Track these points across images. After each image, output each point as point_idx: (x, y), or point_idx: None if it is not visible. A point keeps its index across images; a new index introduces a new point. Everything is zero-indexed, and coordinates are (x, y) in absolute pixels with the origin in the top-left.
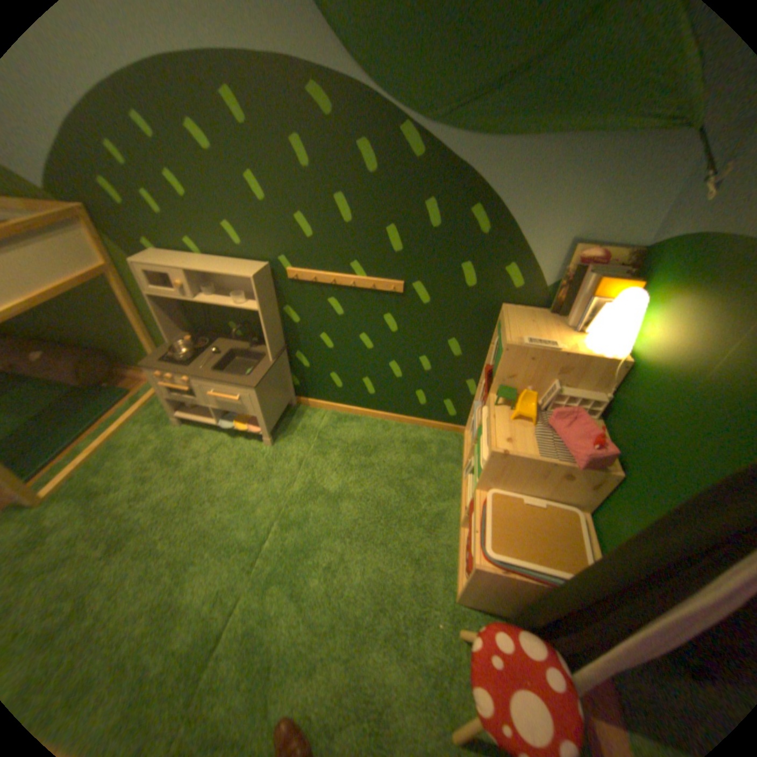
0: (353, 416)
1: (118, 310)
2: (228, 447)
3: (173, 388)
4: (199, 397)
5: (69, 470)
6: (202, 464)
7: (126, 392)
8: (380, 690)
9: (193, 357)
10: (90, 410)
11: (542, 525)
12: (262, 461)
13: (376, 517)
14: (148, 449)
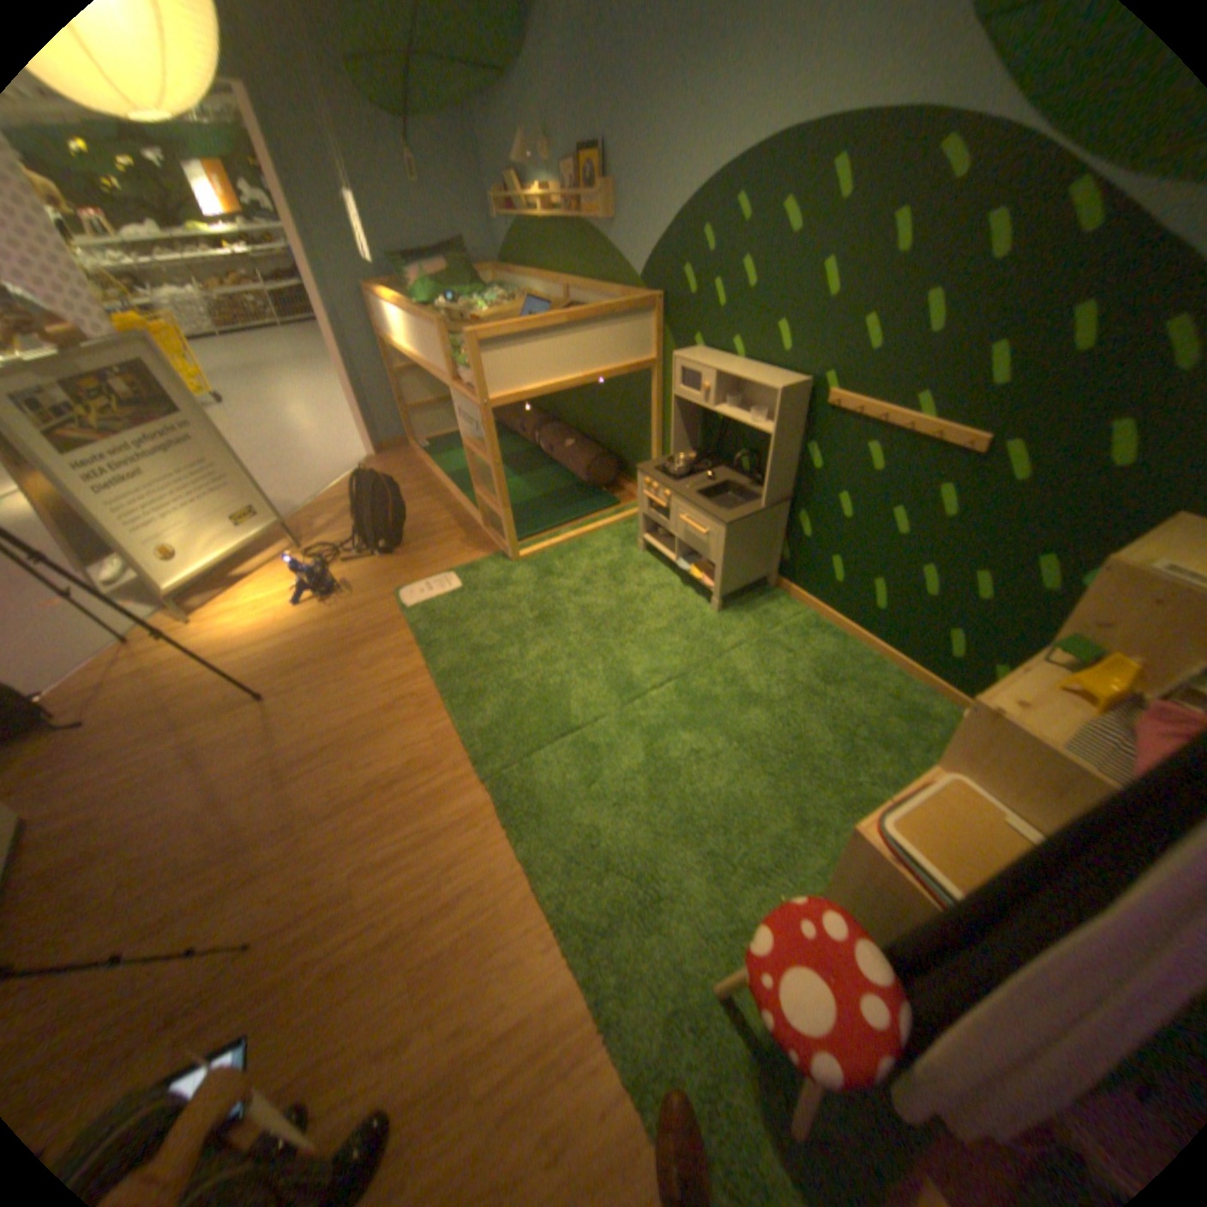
0: (838, 633)
1: (645, 414)
2: (672, 593)
3: (651, 502)
4: (670, 525)
5: (543, 547)
6: (639, 595)
7: (615, 504)
8: (672, 885)
9: (683, 476)
10: (581, 508)
11: (1012, 863)
12: (696, 623)
13: (786, 749)
14: (604, 560)
